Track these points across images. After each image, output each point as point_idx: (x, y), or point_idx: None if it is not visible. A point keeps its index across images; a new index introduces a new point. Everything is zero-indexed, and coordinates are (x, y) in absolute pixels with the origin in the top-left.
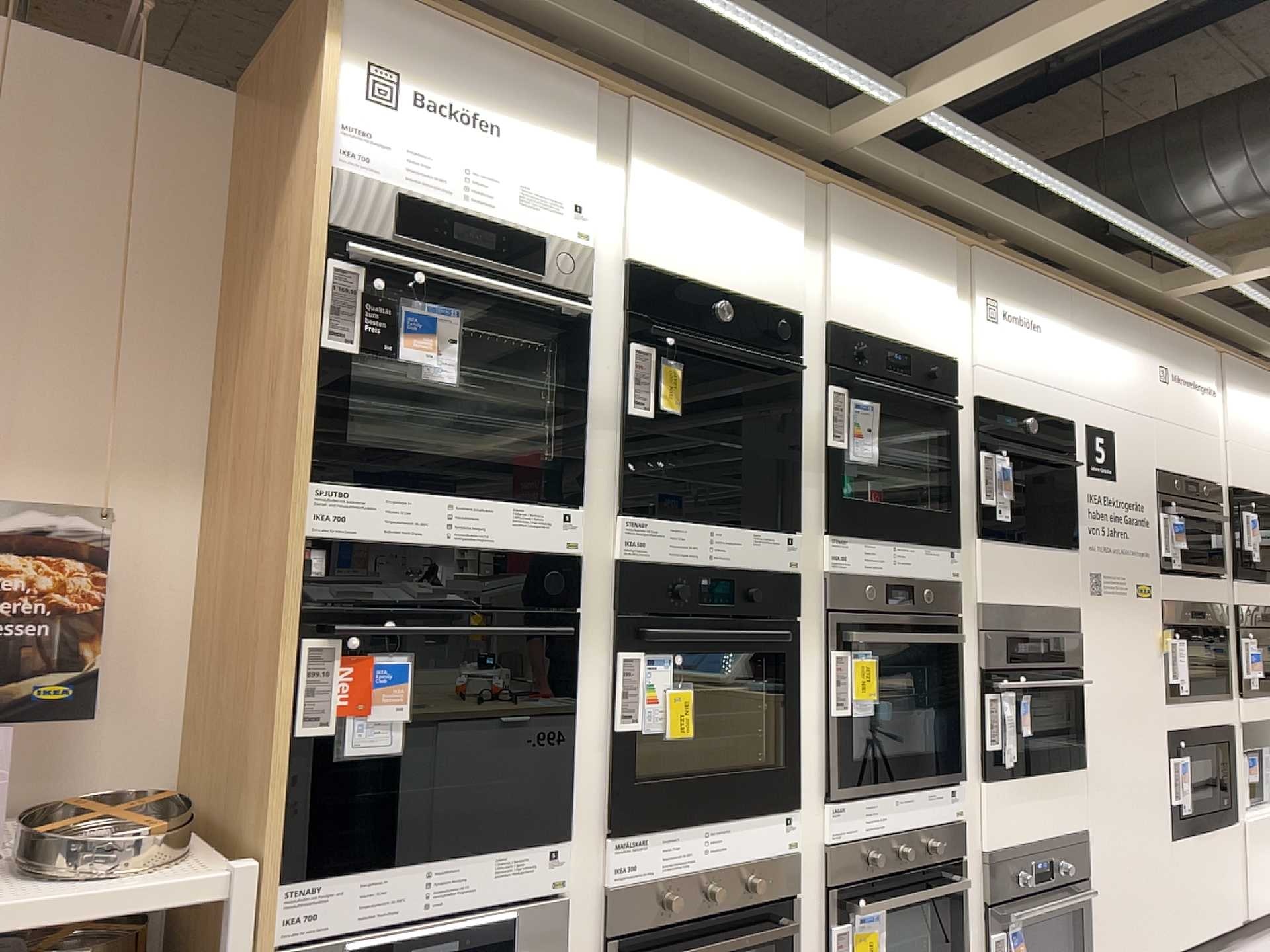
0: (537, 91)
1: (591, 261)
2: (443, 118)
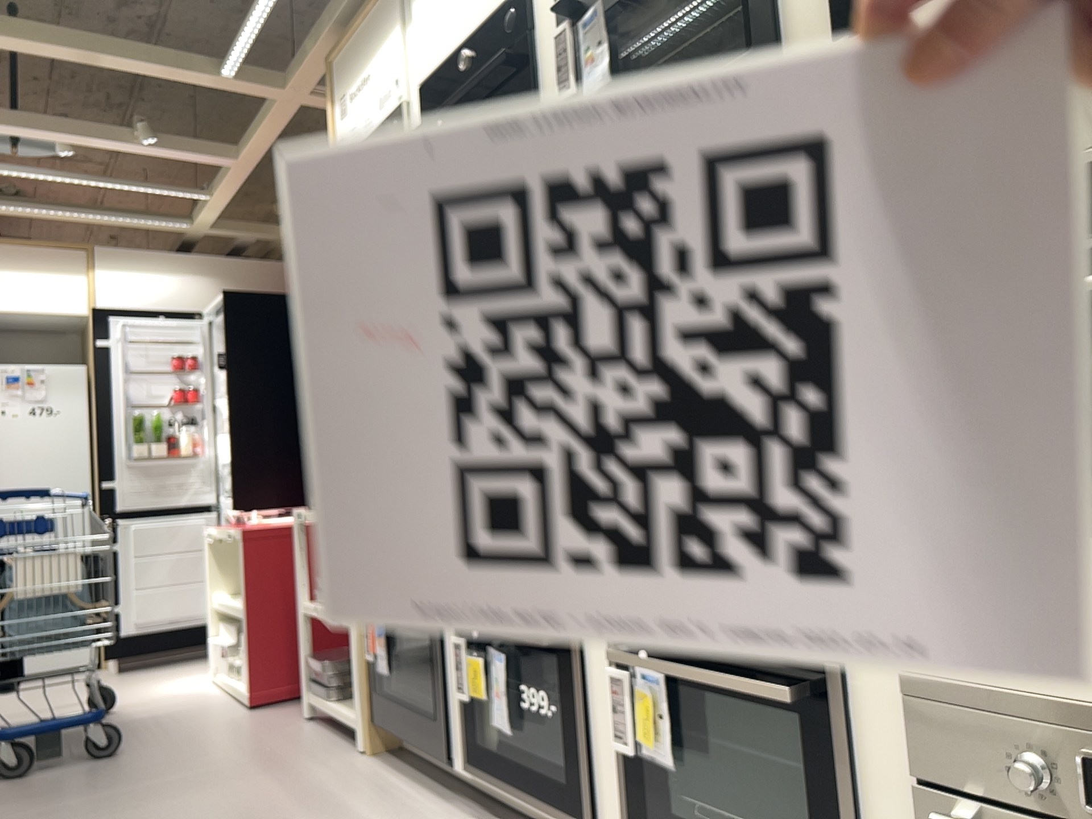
0: (373, 20)
1: (399, 108)
2: (351, 93)
